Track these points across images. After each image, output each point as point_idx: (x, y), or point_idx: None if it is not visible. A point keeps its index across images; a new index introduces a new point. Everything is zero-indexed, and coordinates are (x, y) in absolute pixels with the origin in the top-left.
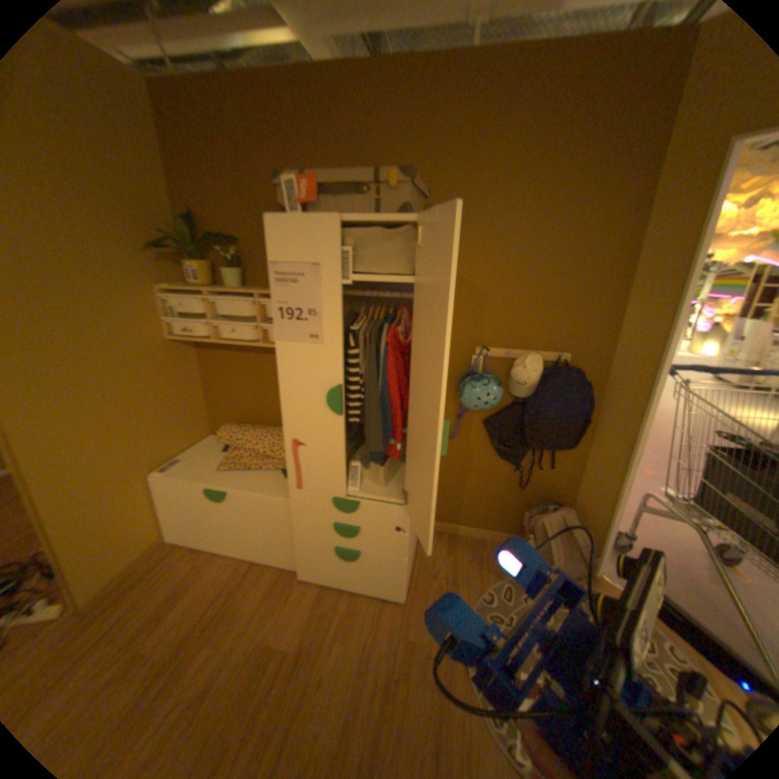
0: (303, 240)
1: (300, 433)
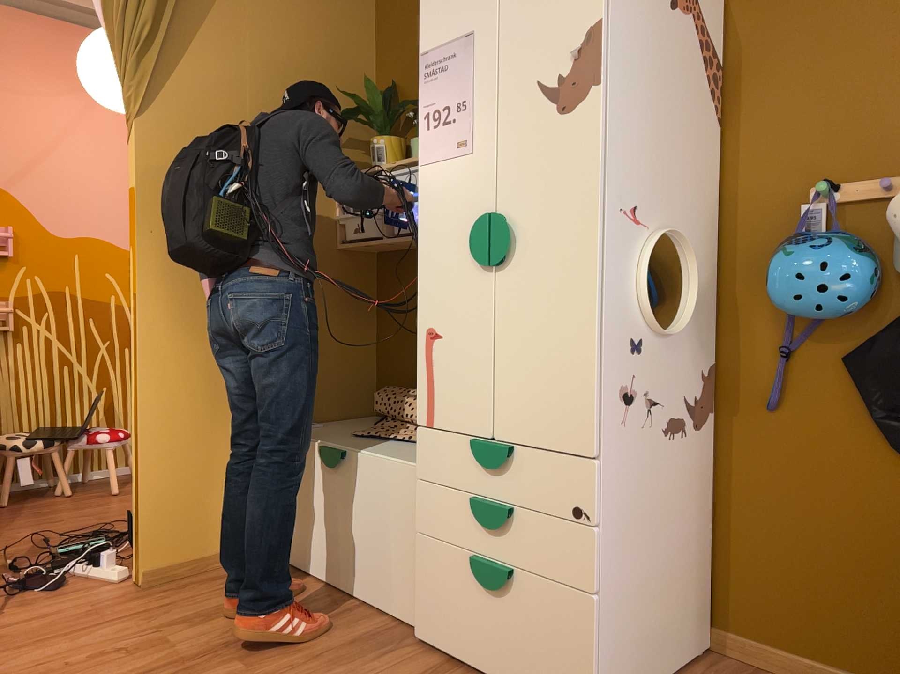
0: (456, 7)
1: (436, 314)
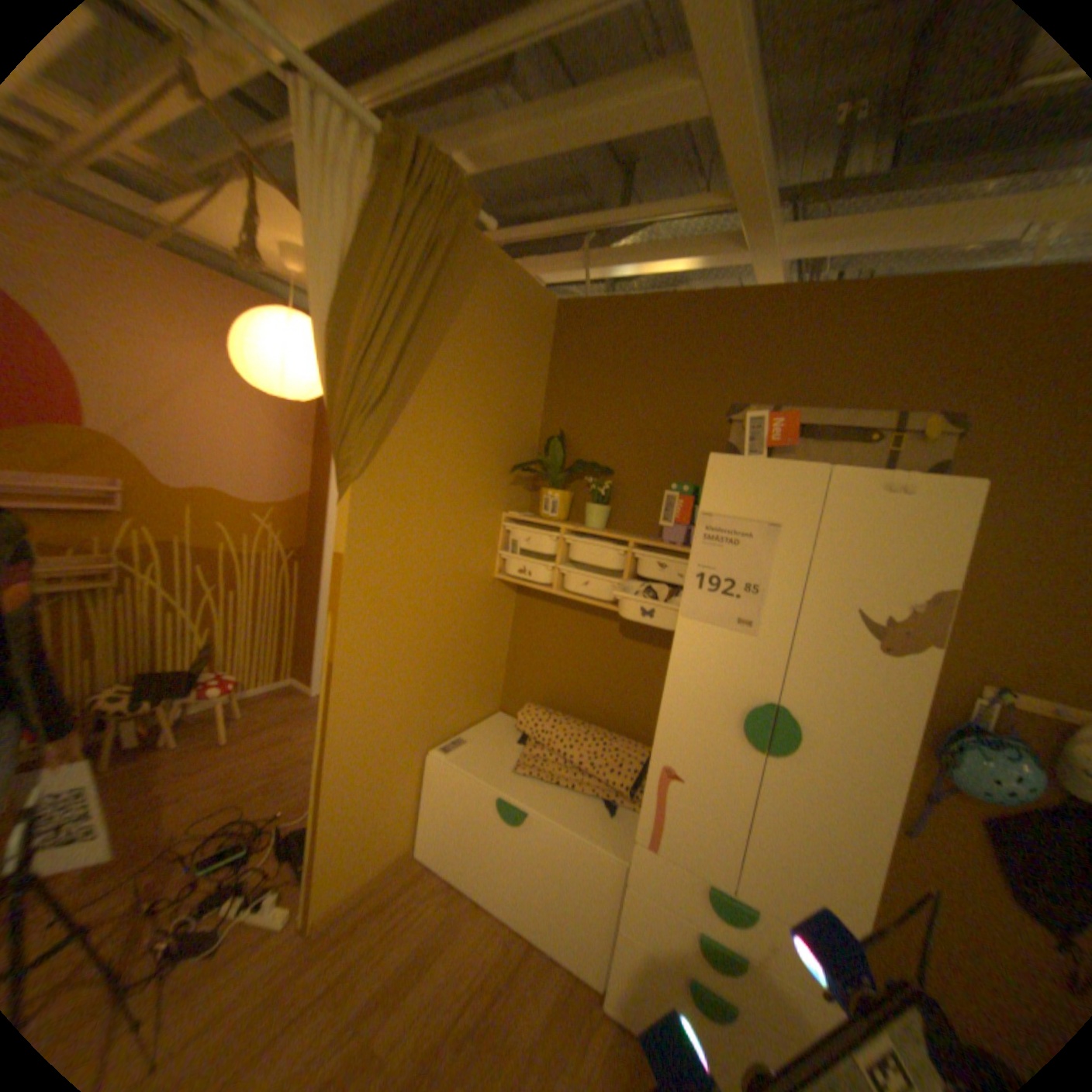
0: (762, 489)
1: (681, 759)
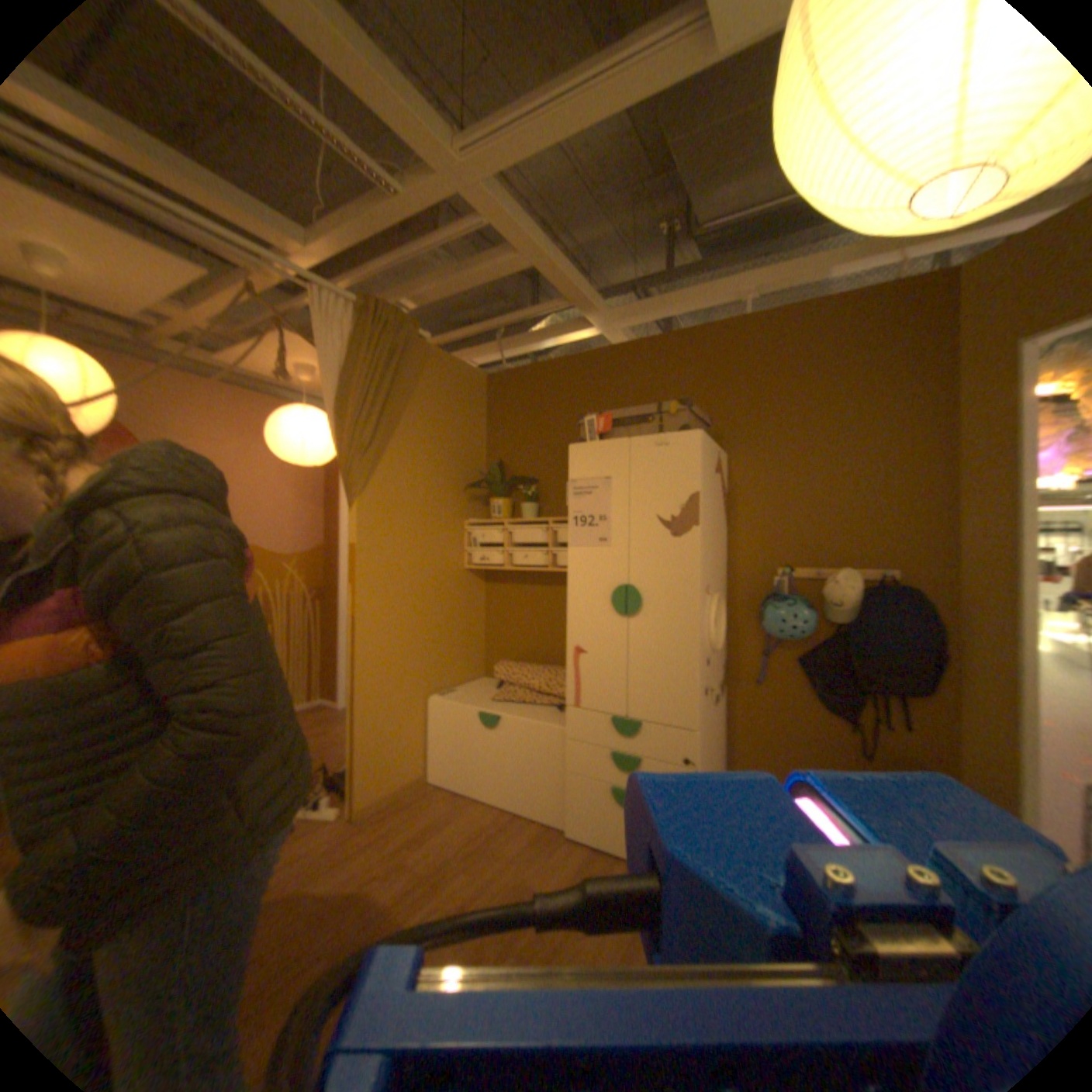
0: (596, 458)
1: (580, 638)
